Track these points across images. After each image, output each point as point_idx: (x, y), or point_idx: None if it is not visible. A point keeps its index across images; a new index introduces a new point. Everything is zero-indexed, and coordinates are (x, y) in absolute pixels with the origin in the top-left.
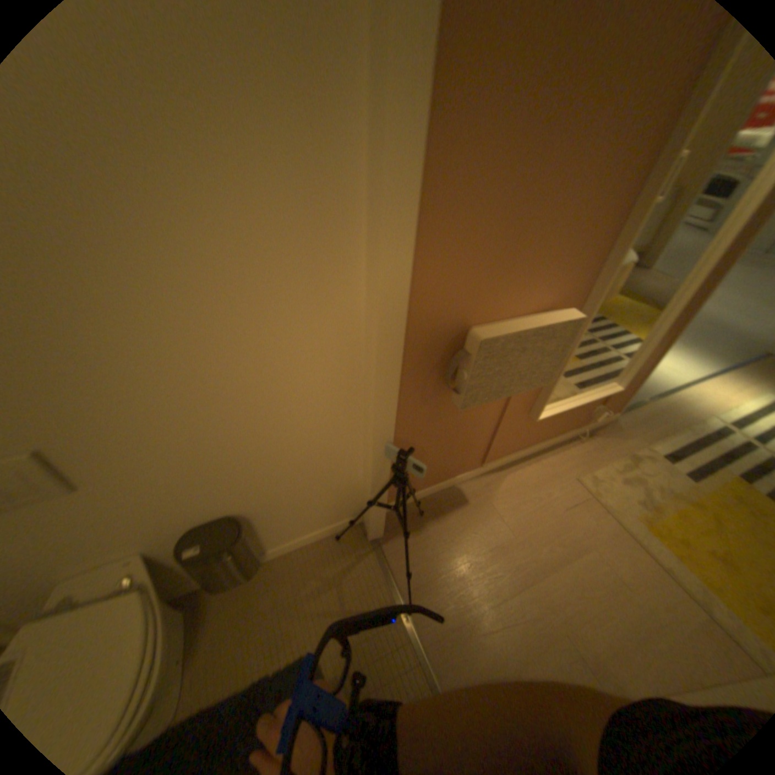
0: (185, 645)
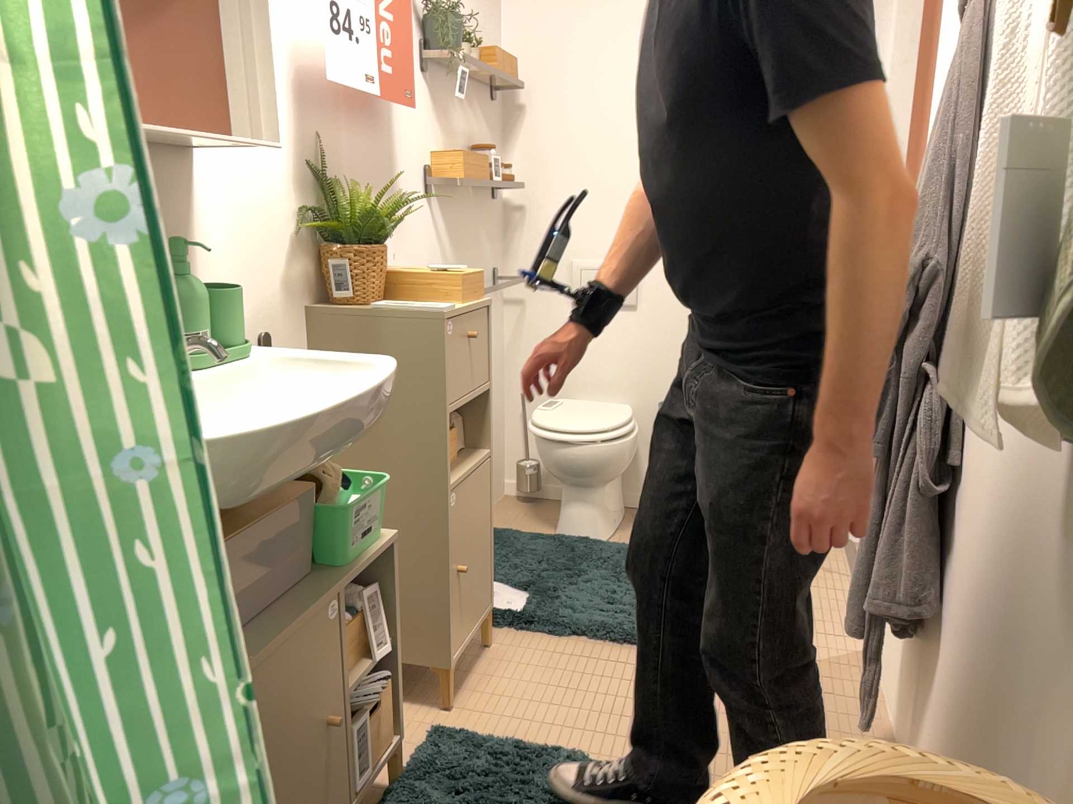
0: (625, 525)
